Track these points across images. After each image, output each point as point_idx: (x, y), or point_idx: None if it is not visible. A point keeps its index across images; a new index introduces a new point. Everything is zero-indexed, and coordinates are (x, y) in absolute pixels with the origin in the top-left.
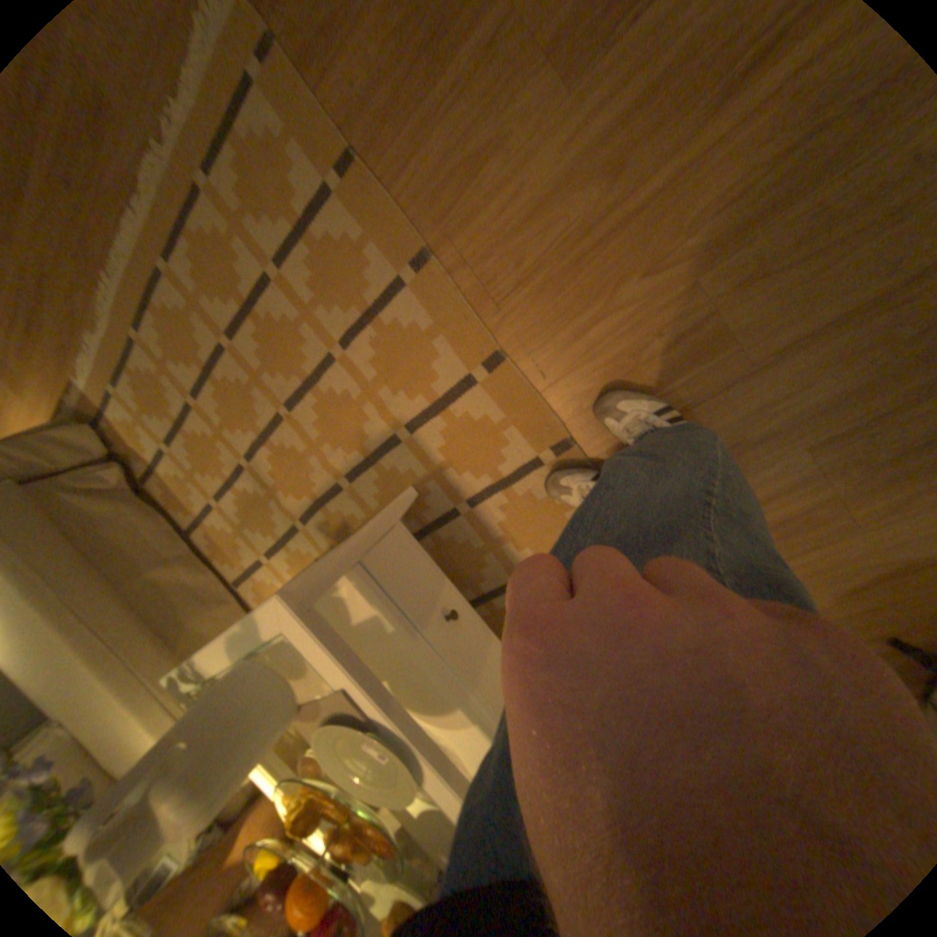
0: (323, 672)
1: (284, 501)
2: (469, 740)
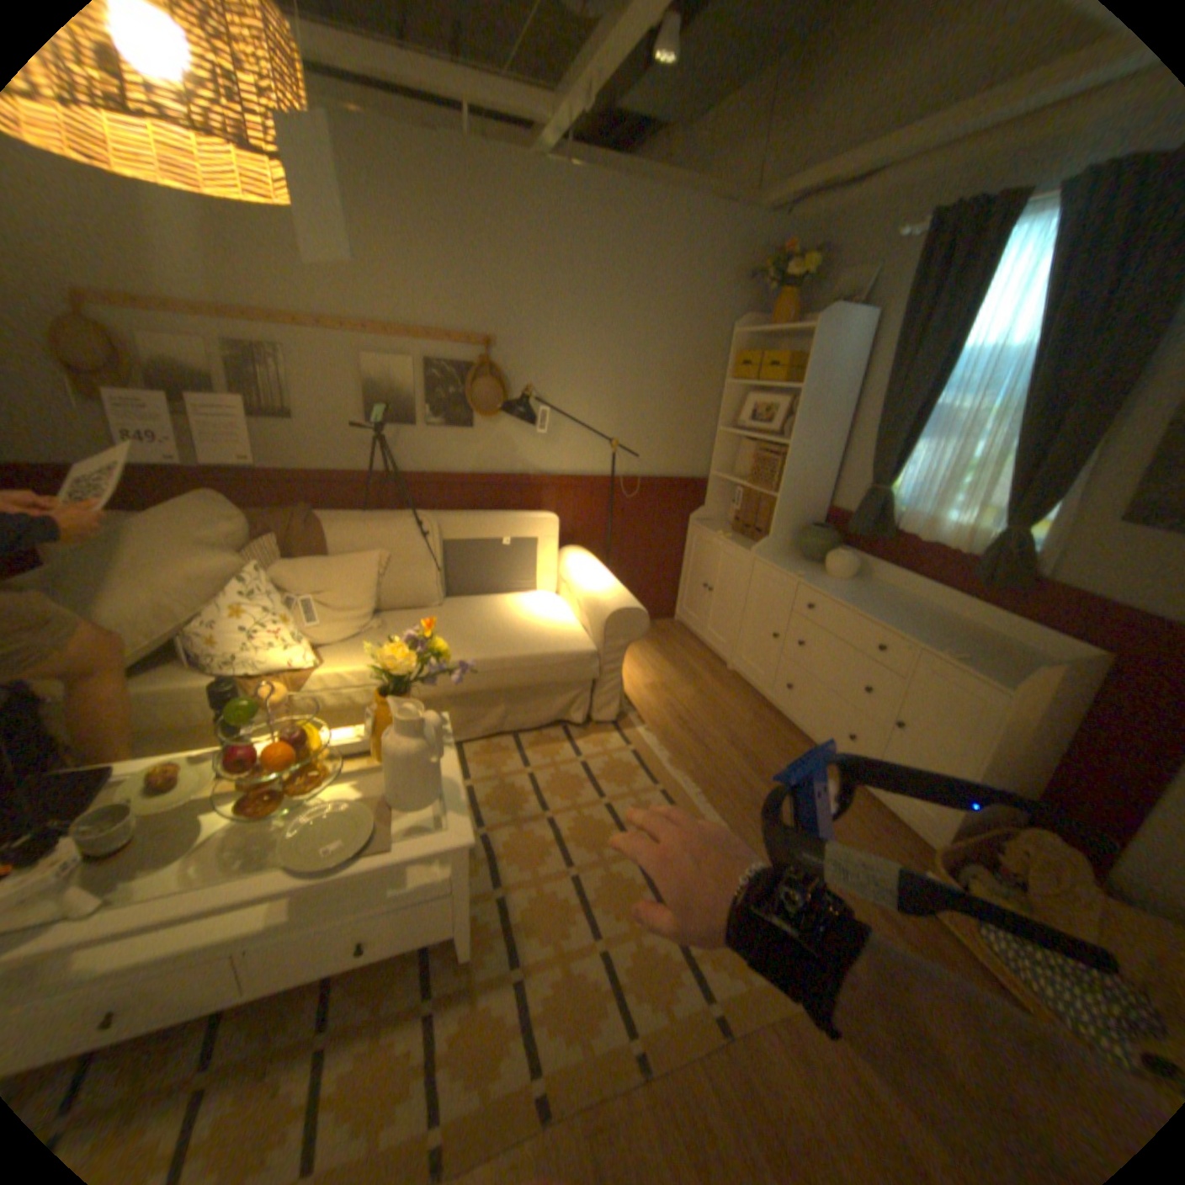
0: (402, 843)
1: (504, 834)
2: (247, 921)
